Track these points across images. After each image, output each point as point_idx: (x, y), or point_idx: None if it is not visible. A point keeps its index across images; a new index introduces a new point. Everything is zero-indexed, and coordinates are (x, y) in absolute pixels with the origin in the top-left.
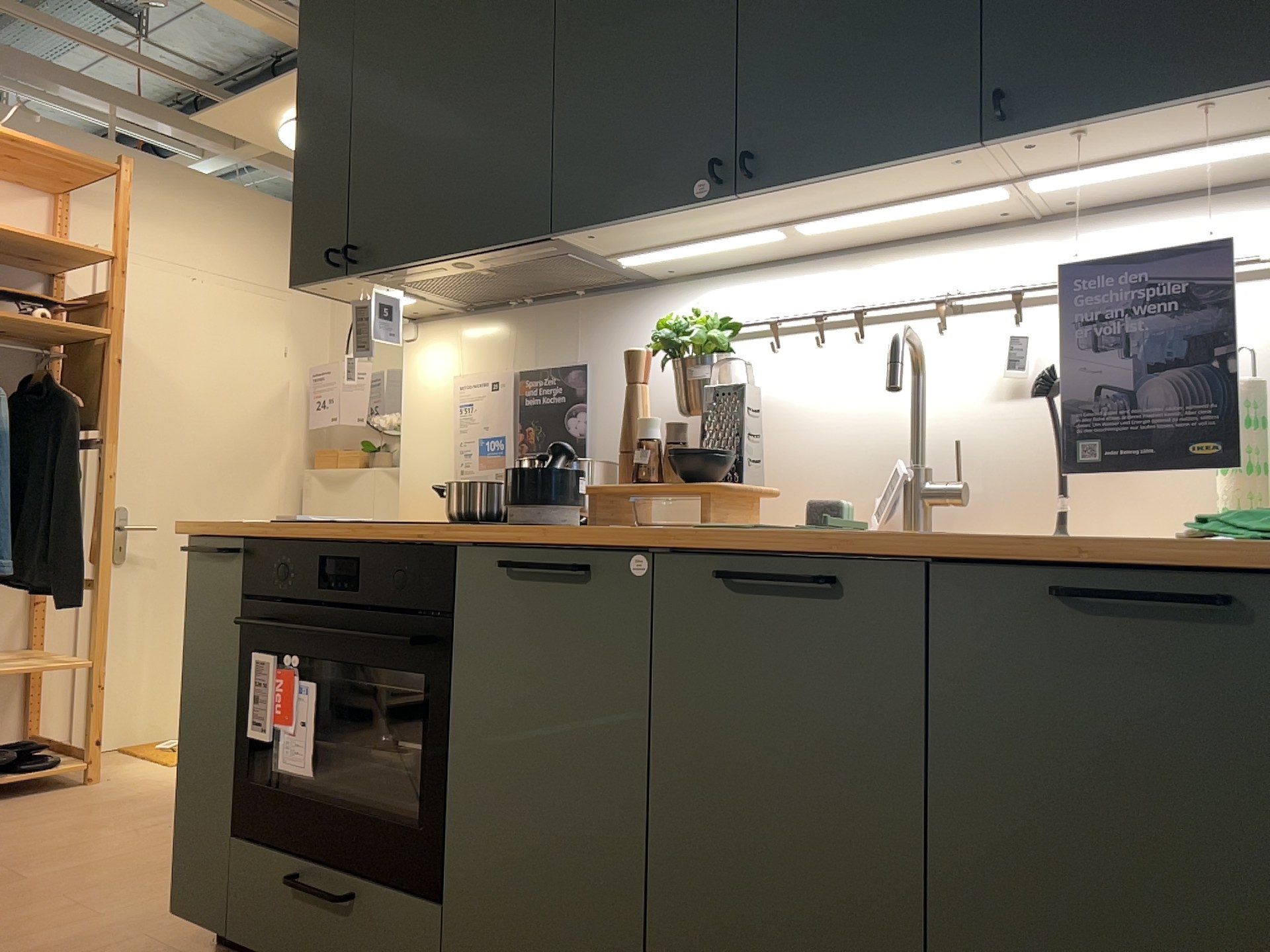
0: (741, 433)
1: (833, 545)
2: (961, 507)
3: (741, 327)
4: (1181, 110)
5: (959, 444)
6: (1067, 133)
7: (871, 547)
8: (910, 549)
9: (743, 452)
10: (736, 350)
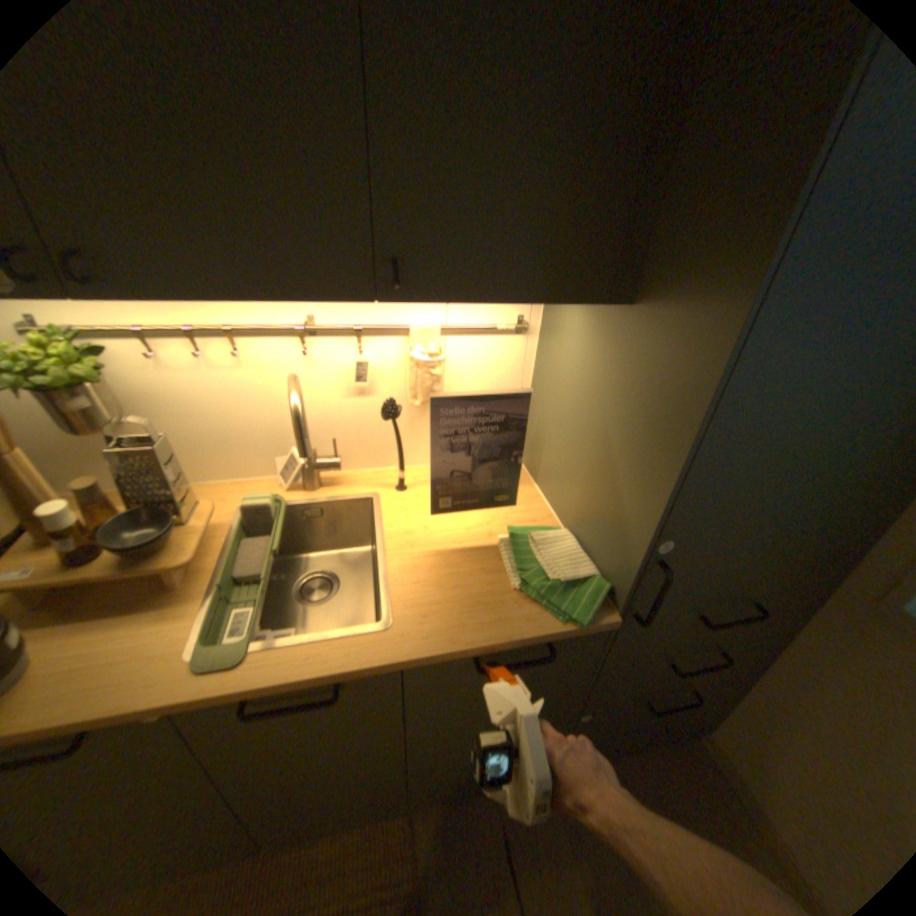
0: (161, 483)
1: (333, 679)
2: (336, 466)
3: (102, 349)
4: (523, 299)
5: (335, 441)
6: (444, 298)
7: (362, 675)
8: (391, 671)
9: (169, 494)
10: (102, 364)
